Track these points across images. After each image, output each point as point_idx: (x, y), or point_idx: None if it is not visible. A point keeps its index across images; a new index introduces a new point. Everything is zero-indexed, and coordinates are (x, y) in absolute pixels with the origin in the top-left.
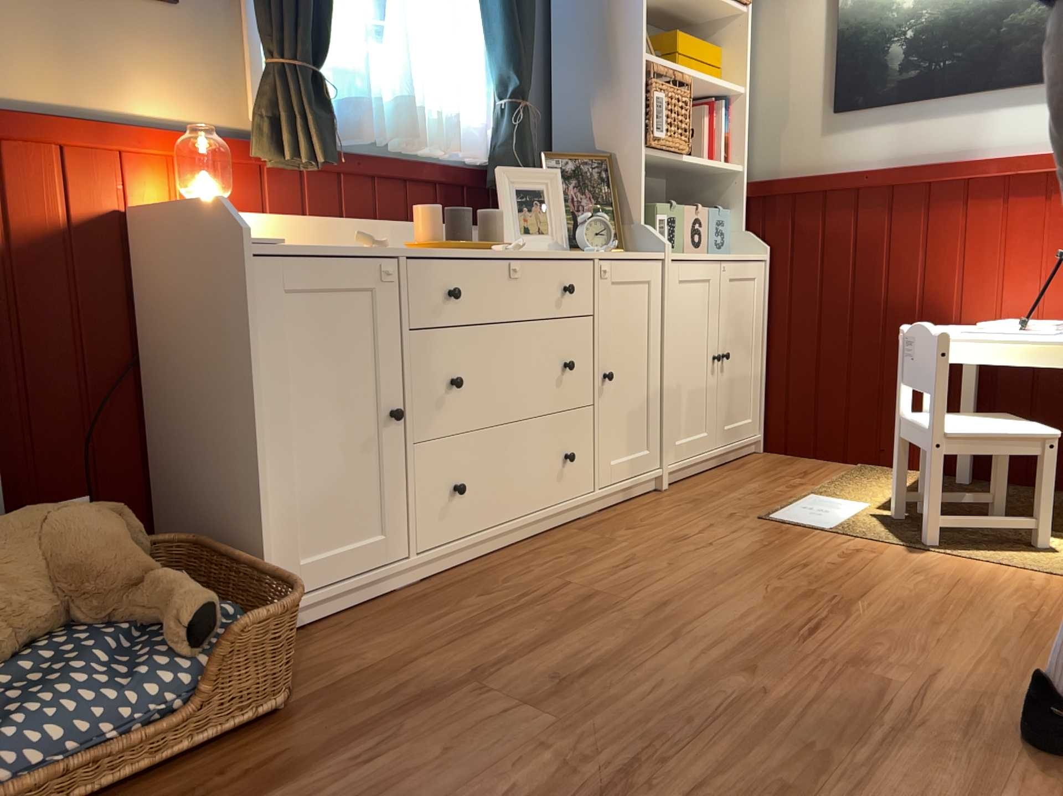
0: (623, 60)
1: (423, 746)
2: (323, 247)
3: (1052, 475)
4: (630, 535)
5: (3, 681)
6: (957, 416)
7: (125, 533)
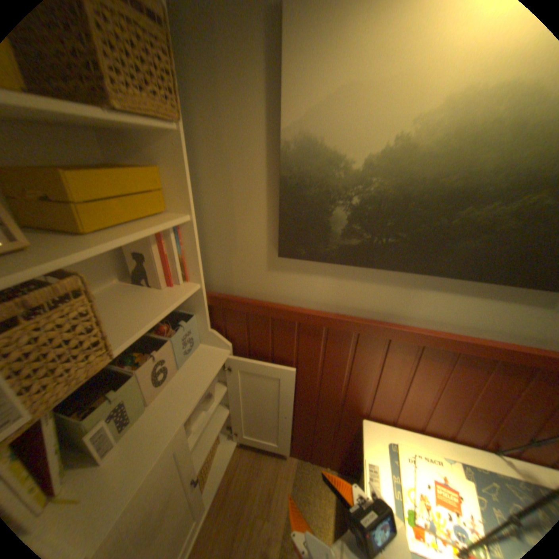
0: None
1: None
2: None
3: None
4: None
5: None
6: None
7: None
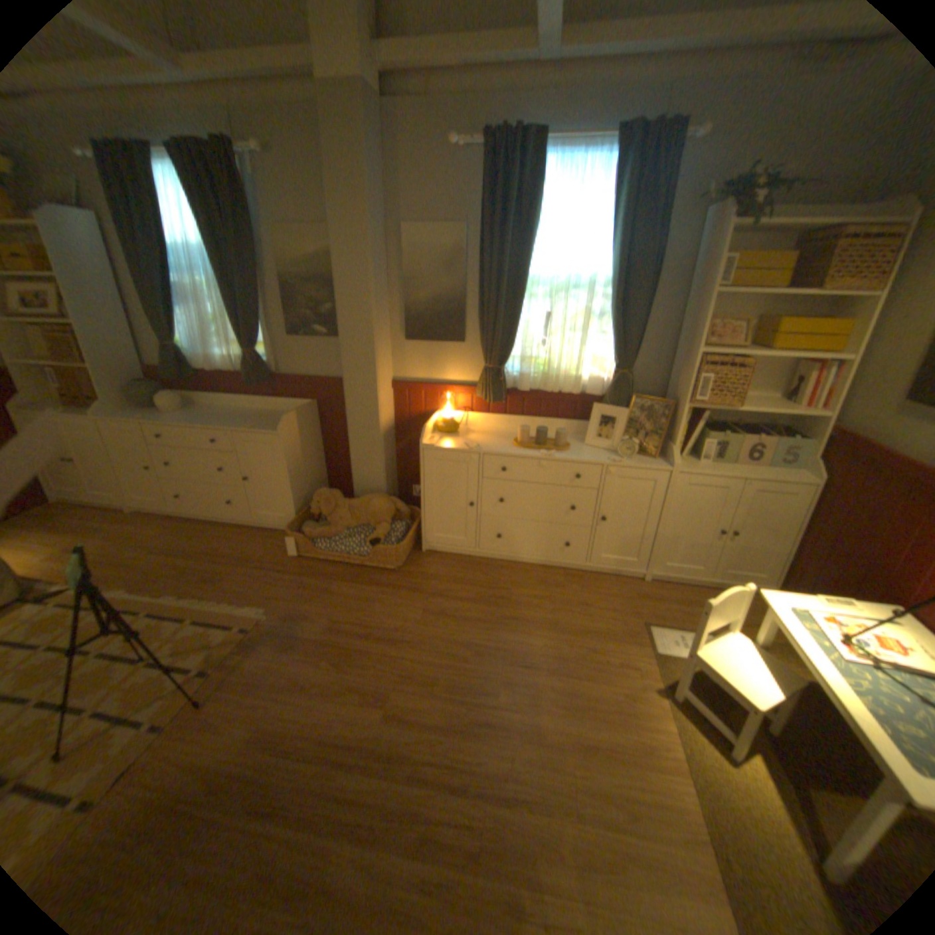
0: (693, 351)
1: (396, 601)
2: (456, 446)
3: (752, 730)
4: (575, 590)
5: (351, 532)
6: (759, 659)
7: (391, 509)
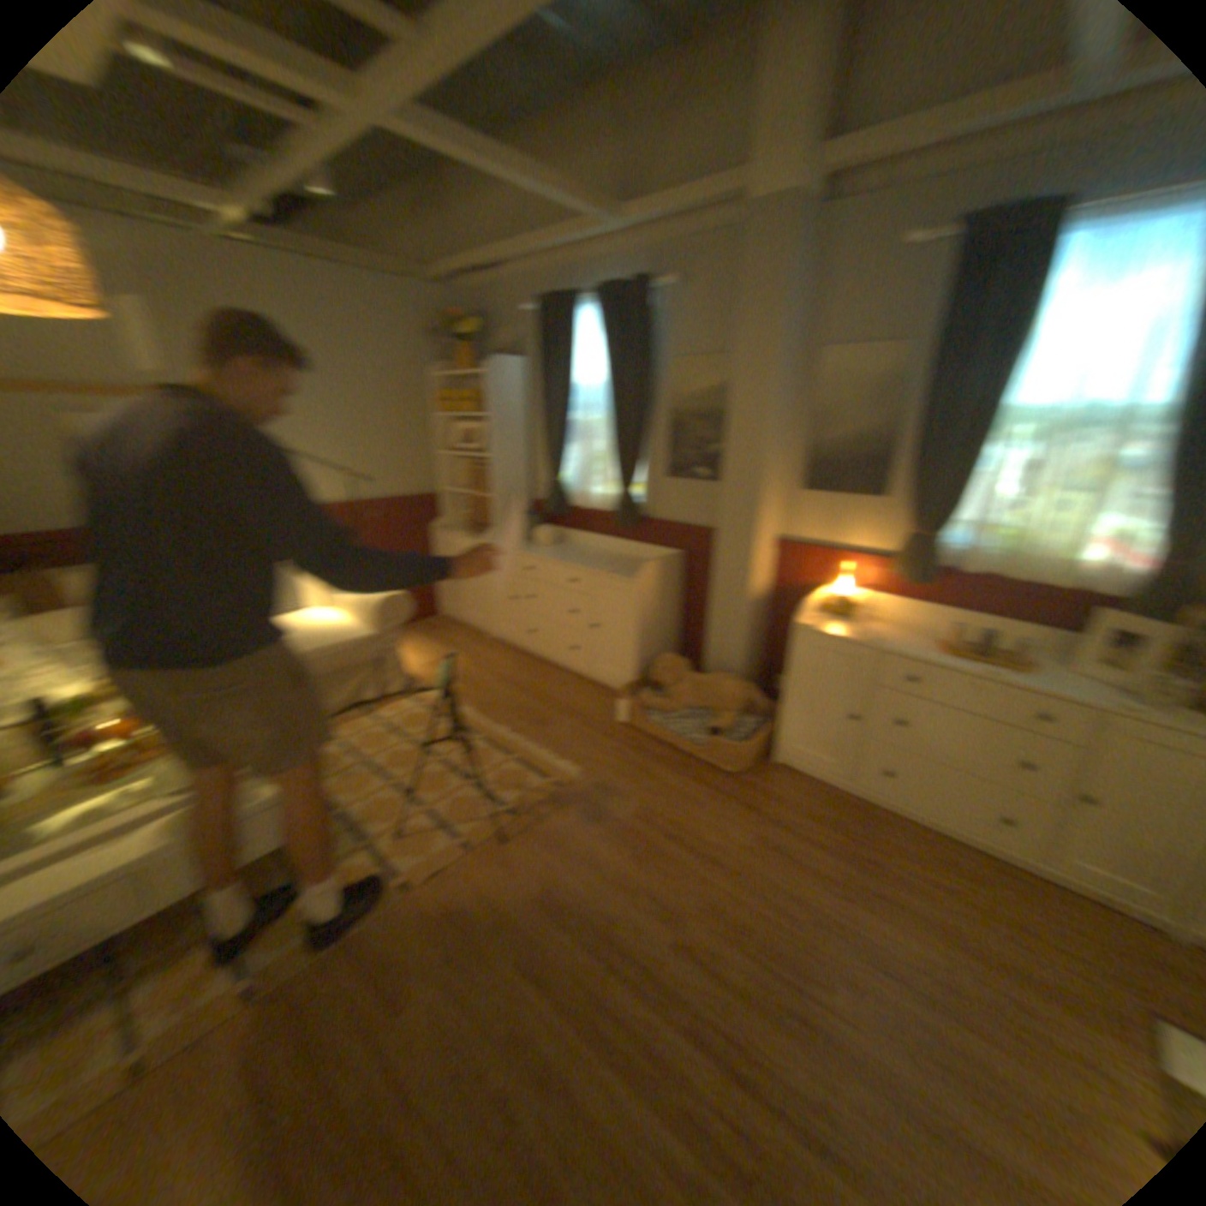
0: None
1: (722, 812)
2: (843, 633)
3: None
4: (1009, 899)
5: (688, 713)
6: None
7: (741, 697)
